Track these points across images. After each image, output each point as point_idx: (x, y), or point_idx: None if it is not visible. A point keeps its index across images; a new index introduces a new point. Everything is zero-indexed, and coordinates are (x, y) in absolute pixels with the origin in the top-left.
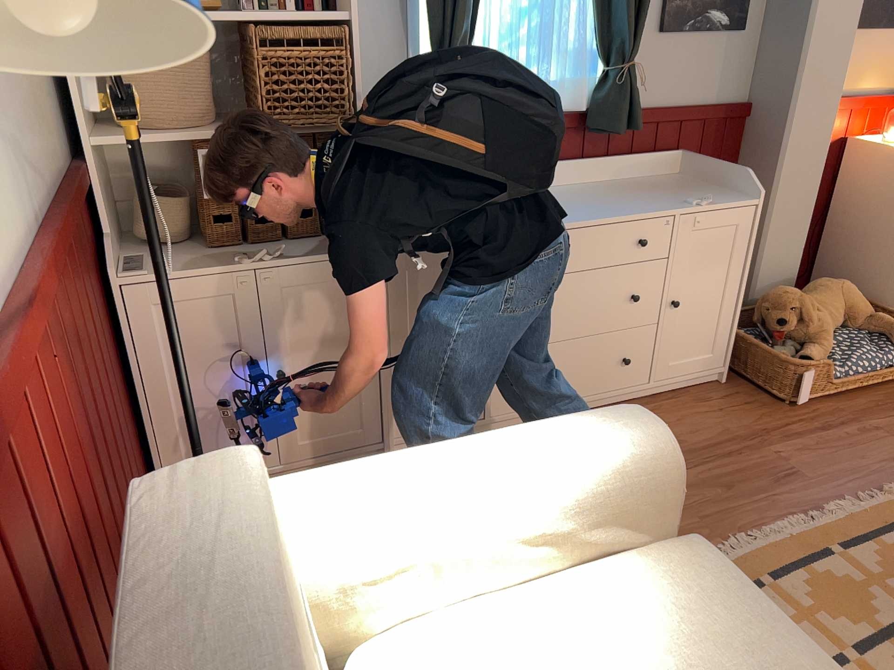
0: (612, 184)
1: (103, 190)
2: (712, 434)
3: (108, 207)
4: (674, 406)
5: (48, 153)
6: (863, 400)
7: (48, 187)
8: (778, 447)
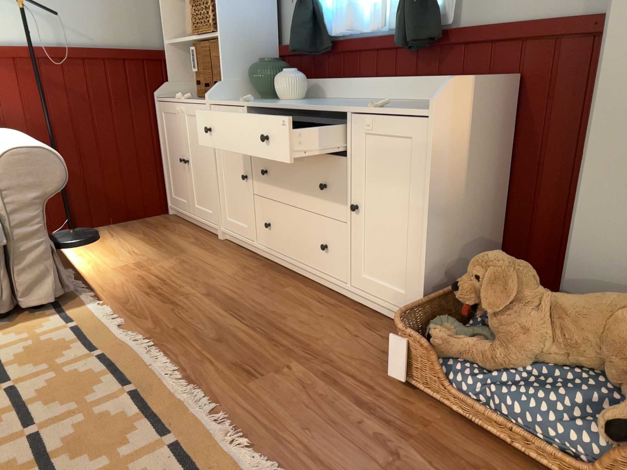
0: (417, 102)
1: (174, 65)
2: (305, 332)
3: (179, 74)
4: (345, 313)
5: (121, 38)
6: (482, 451)
7: (104, 46)
8: (300, 368)
